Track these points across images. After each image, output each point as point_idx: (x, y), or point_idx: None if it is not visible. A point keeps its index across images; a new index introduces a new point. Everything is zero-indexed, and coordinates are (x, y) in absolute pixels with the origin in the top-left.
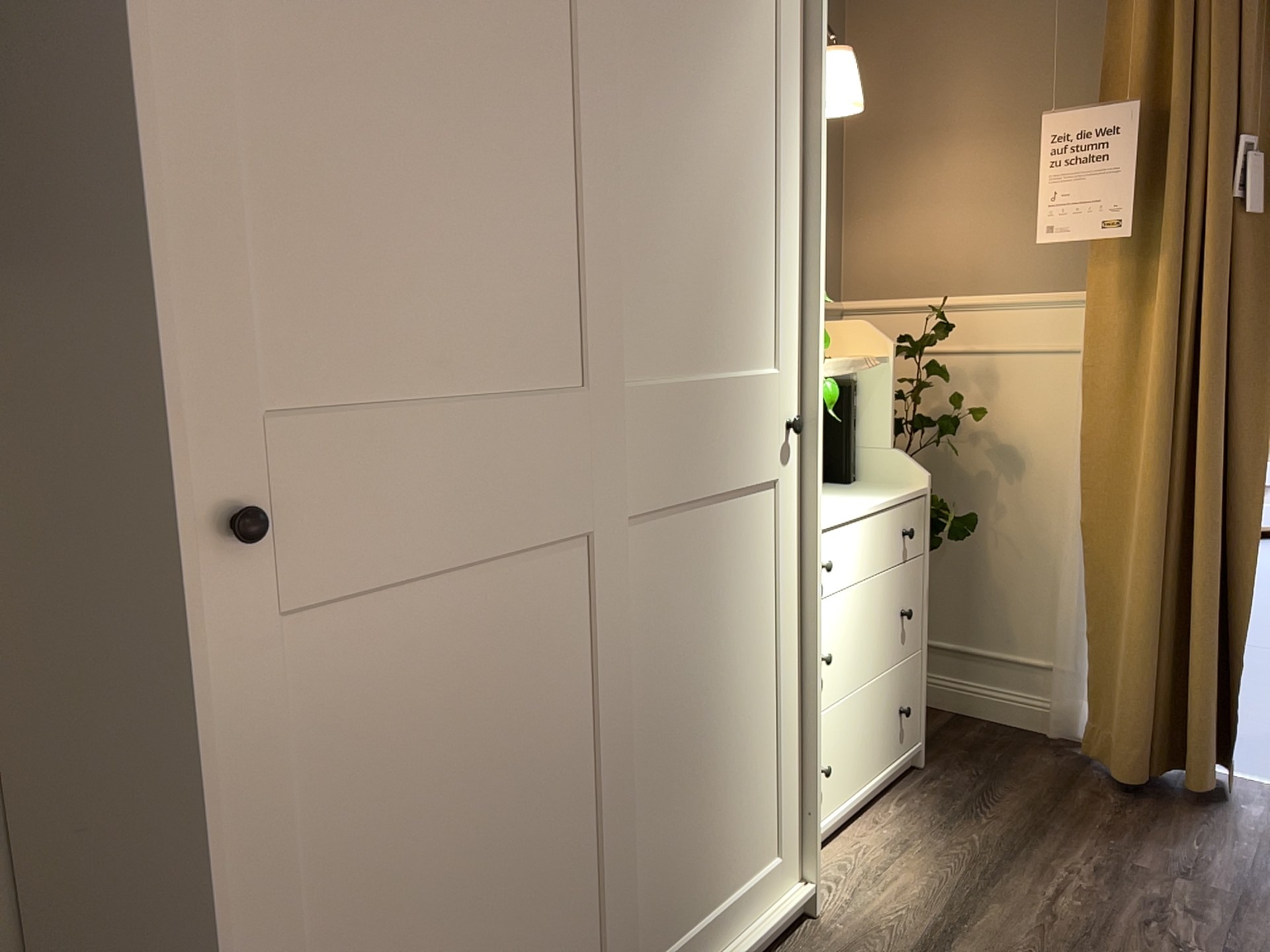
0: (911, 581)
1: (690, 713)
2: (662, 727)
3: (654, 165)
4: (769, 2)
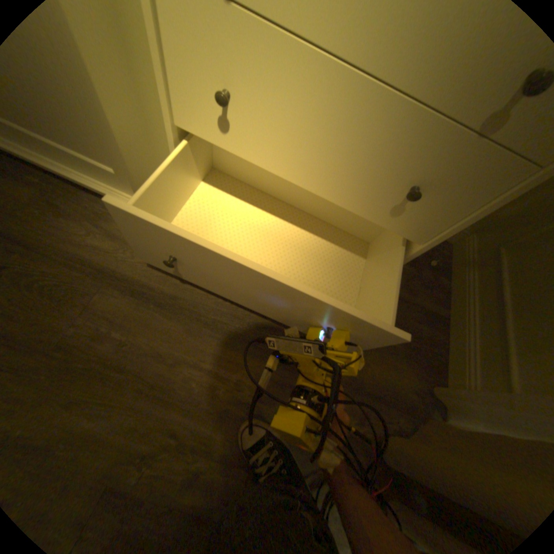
0: (467, 167)
1: None
2: None
3: None
4: None
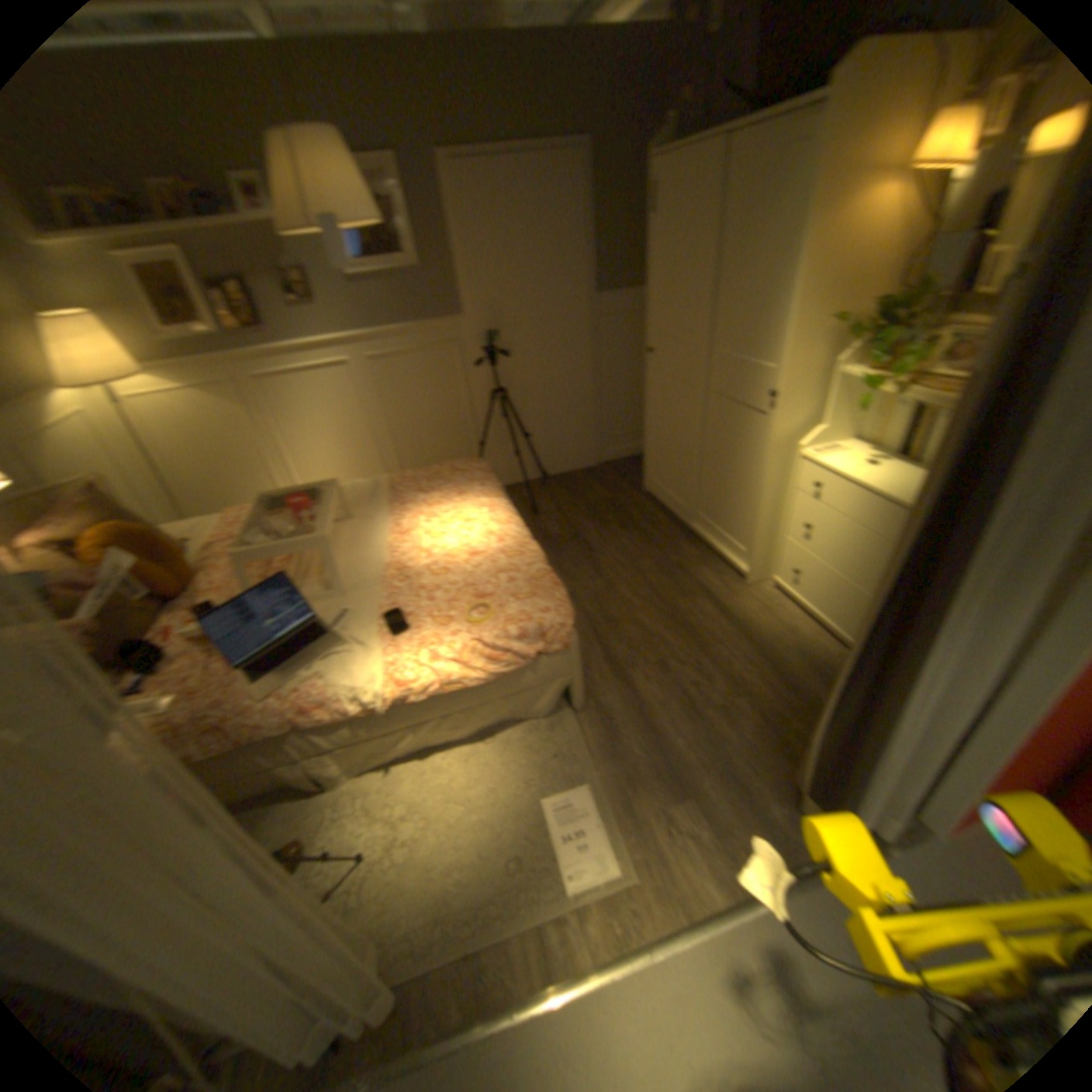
0: None
1: (720, 463)
2: (712, 458)
3: (731, 276)
4: (797, 182)
